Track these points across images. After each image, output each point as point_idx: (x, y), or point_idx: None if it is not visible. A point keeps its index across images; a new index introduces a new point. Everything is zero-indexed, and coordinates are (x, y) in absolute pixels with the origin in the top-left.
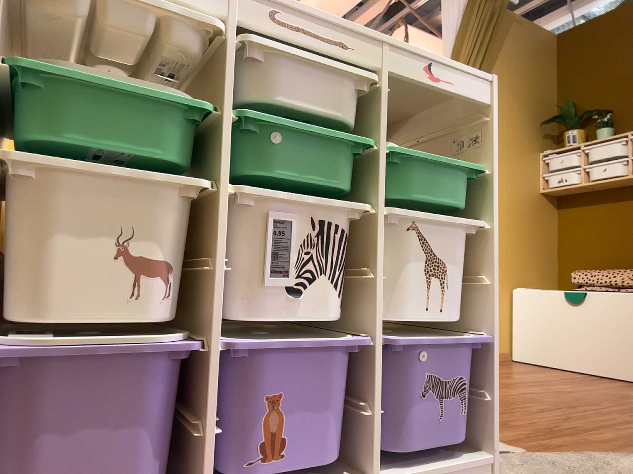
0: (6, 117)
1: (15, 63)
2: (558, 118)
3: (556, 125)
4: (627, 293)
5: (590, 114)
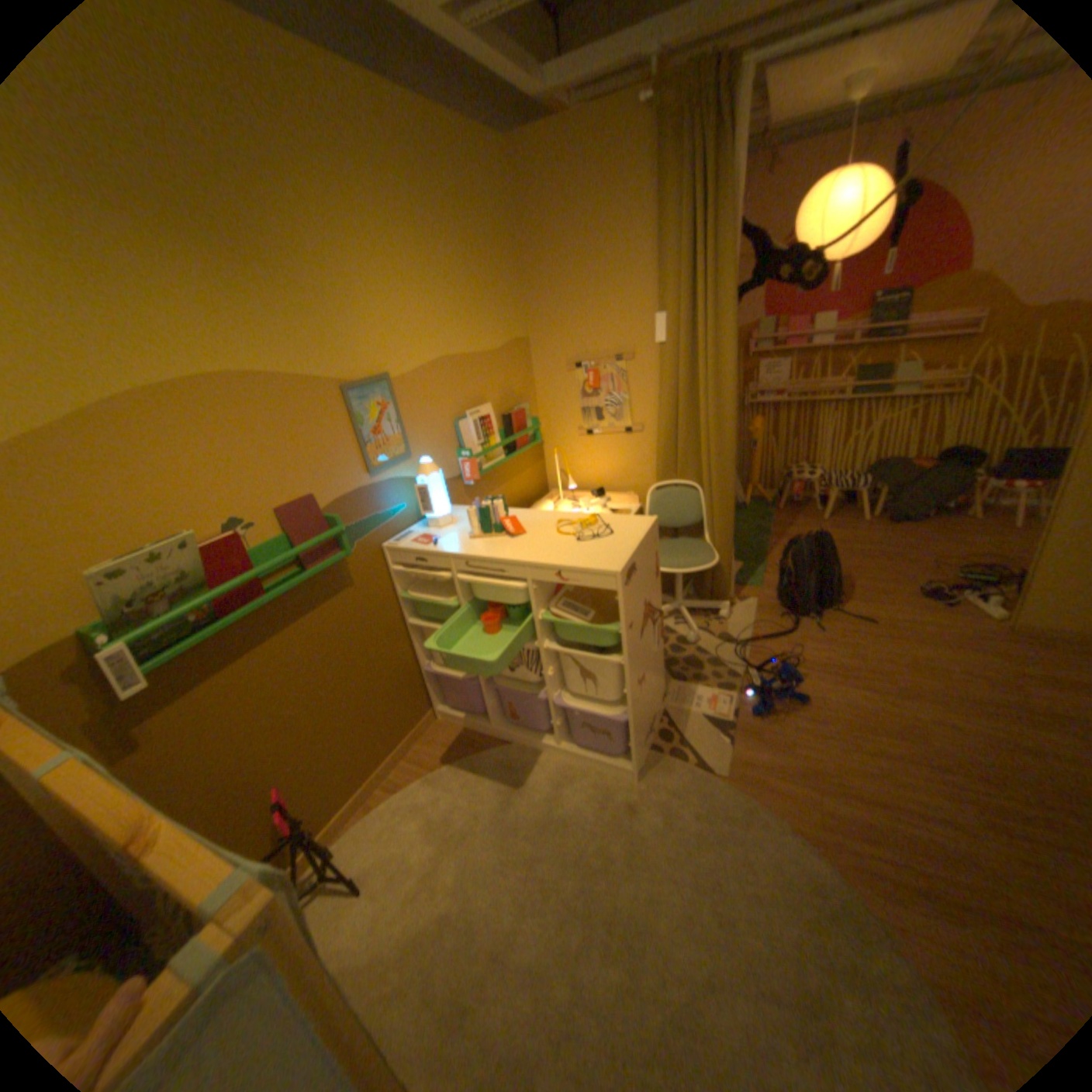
0: (412, 602)
1: (403, 593)
2: None
3: None
4: None
5: None
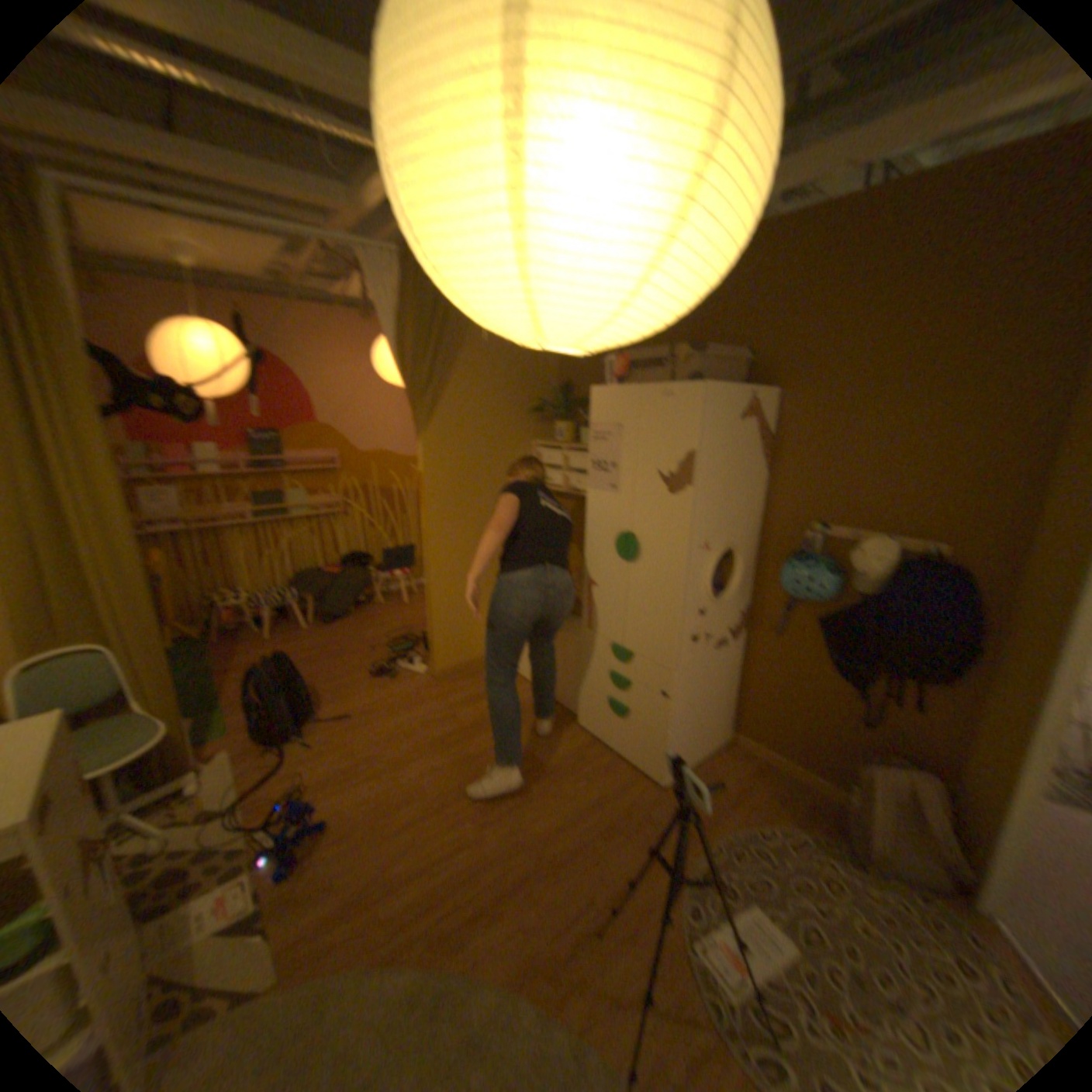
0: None
1: None
2: (553, 408)
3: (552, 414)
4: (571, 639)
5: (586, 405)
